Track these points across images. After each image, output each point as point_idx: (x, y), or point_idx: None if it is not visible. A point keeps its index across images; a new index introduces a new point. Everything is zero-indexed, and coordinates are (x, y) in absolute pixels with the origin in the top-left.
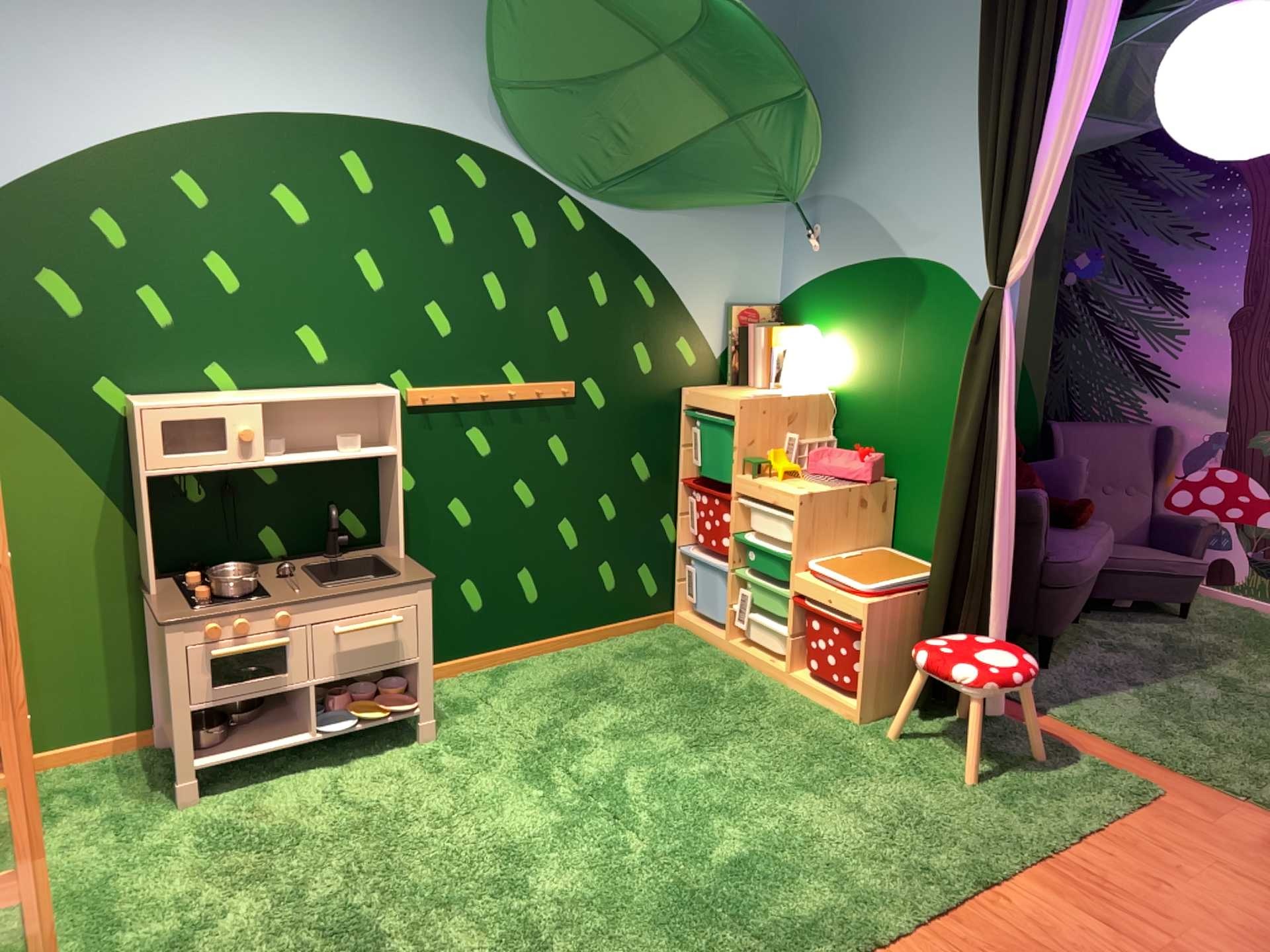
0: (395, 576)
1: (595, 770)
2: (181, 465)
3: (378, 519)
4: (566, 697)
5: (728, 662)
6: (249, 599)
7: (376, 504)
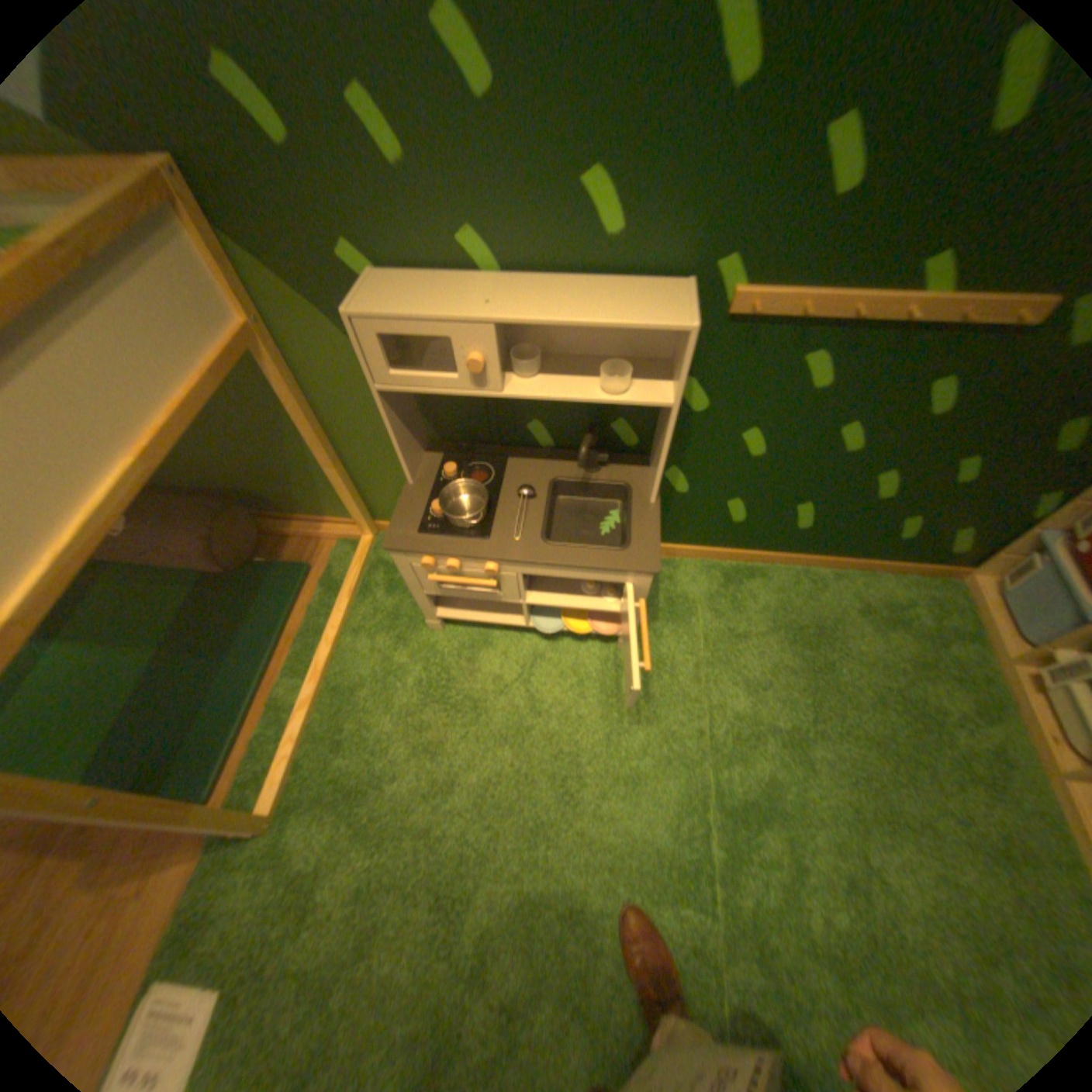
0: (624, 545)
1: (742, 791)
2: (409, 385)
3: (654, 435)
4: (778, 649)
5: (993, 688)
6: (473, 532)
7: (654, 422)
